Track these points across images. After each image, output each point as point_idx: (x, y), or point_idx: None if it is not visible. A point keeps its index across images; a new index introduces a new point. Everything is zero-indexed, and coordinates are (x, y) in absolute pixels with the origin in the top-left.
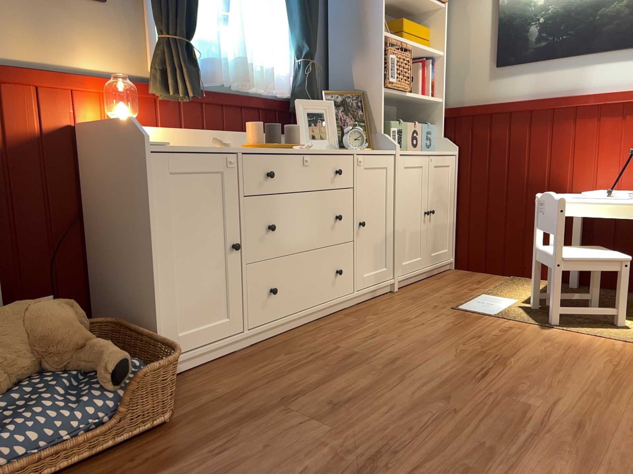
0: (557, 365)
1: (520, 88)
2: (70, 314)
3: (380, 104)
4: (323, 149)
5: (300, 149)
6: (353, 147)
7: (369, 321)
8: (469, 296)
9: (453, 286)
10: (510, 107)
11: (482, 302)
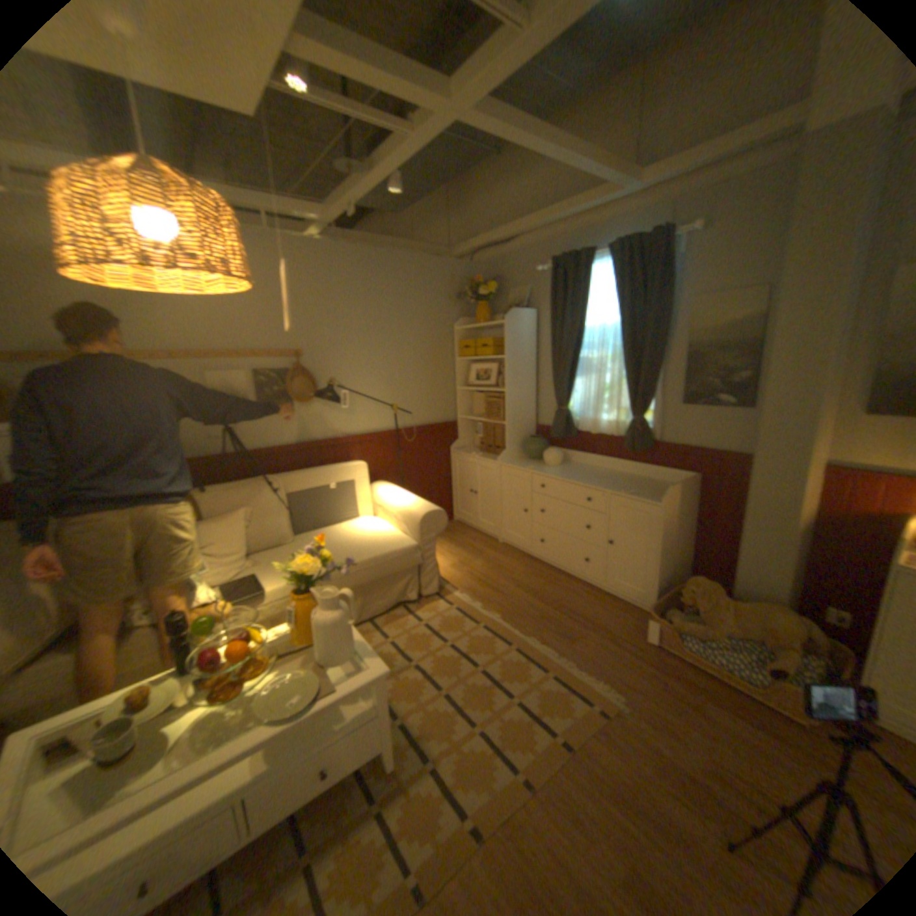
0: None
1: None
2: (799, 631)
3: None
4: None
5: None
6: None
7: None
8: None
9: None
10: None
11: None
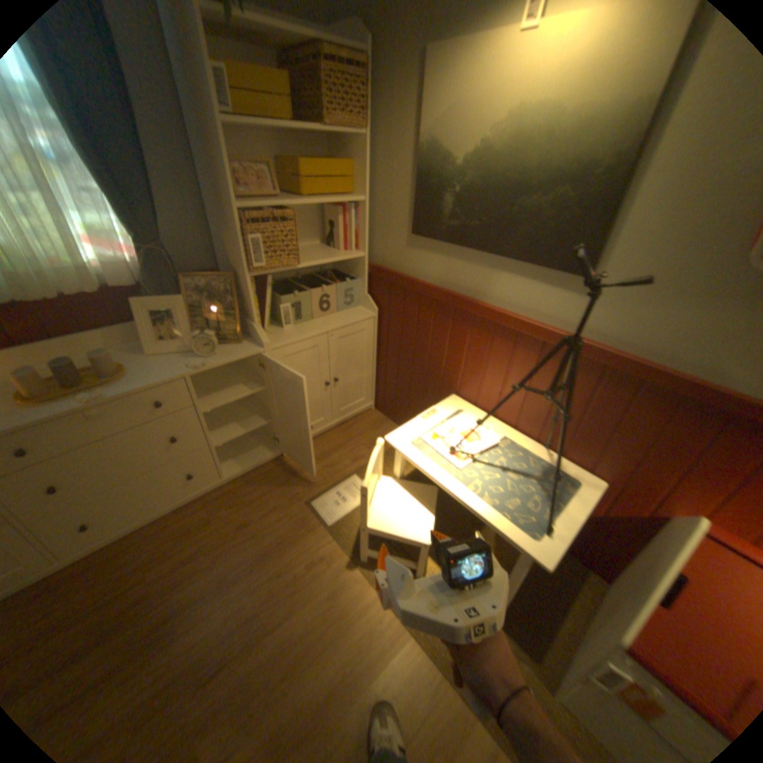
0: (297, 660)
1: (432, 269)
2: None
3: (248, 293)
4: (132, 385)
5: (81, 403)
6: (190, 364)
7: (213, 522)
8: (341, 475)
9: (345, 448)
10: (418, 288)
11: (339, 496)
